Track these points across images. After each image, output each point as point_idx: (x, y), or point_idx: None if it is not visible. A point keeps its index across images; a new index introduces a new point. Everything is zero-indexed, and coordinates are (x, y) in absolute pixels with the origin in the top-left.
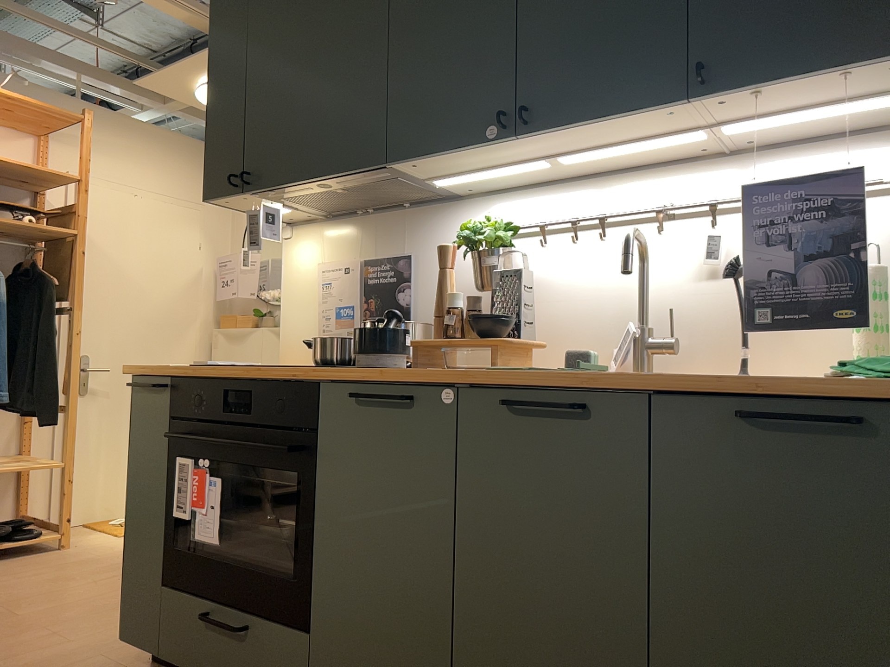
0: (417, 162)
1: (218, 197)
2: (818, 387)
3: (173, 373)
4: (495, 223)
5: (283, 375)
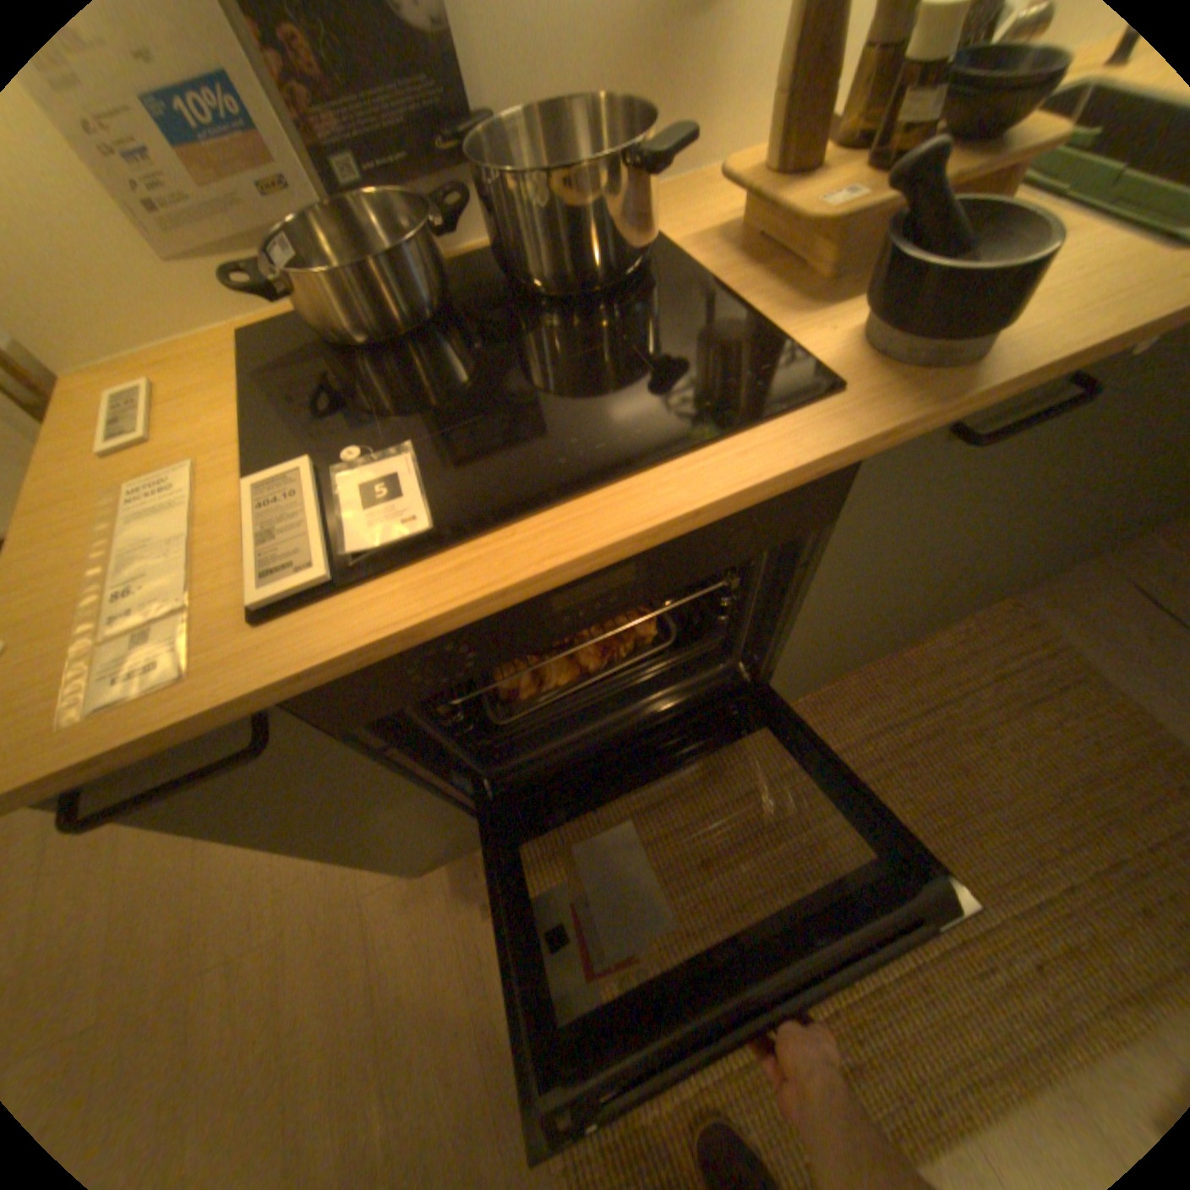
0: None
1: None
2: None
3: (253, 683)
4: None
5: (745, 478)
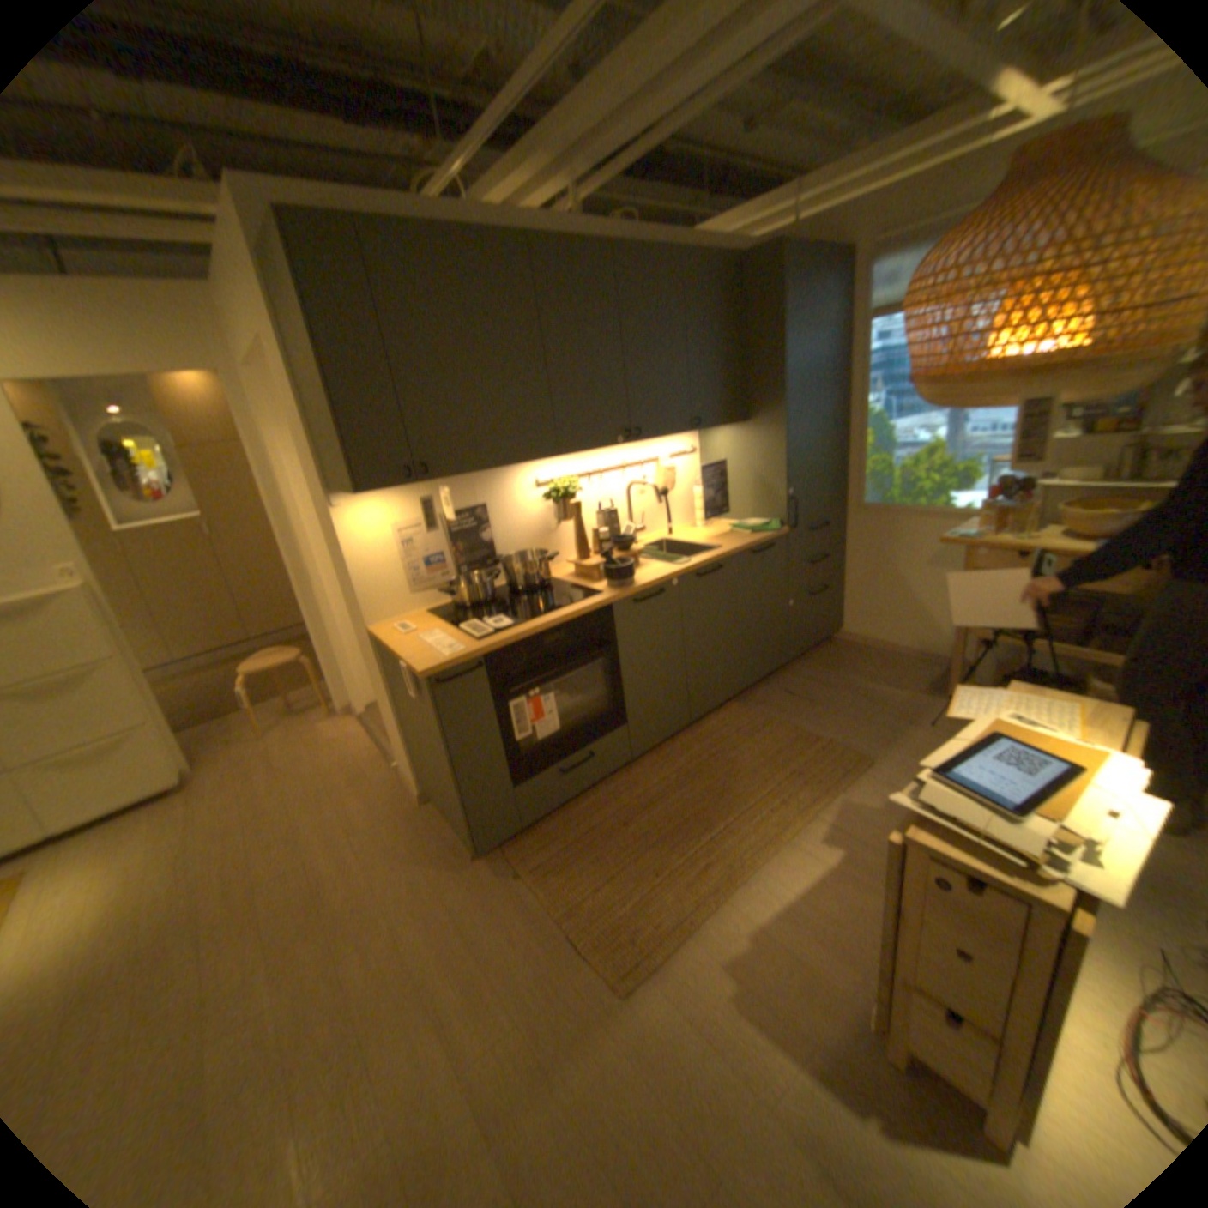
0: (565, 456)
1: (374, 491)
2: (759, 539)
3: (480, 652)
4: (573, 484)
5: (583, 610)
